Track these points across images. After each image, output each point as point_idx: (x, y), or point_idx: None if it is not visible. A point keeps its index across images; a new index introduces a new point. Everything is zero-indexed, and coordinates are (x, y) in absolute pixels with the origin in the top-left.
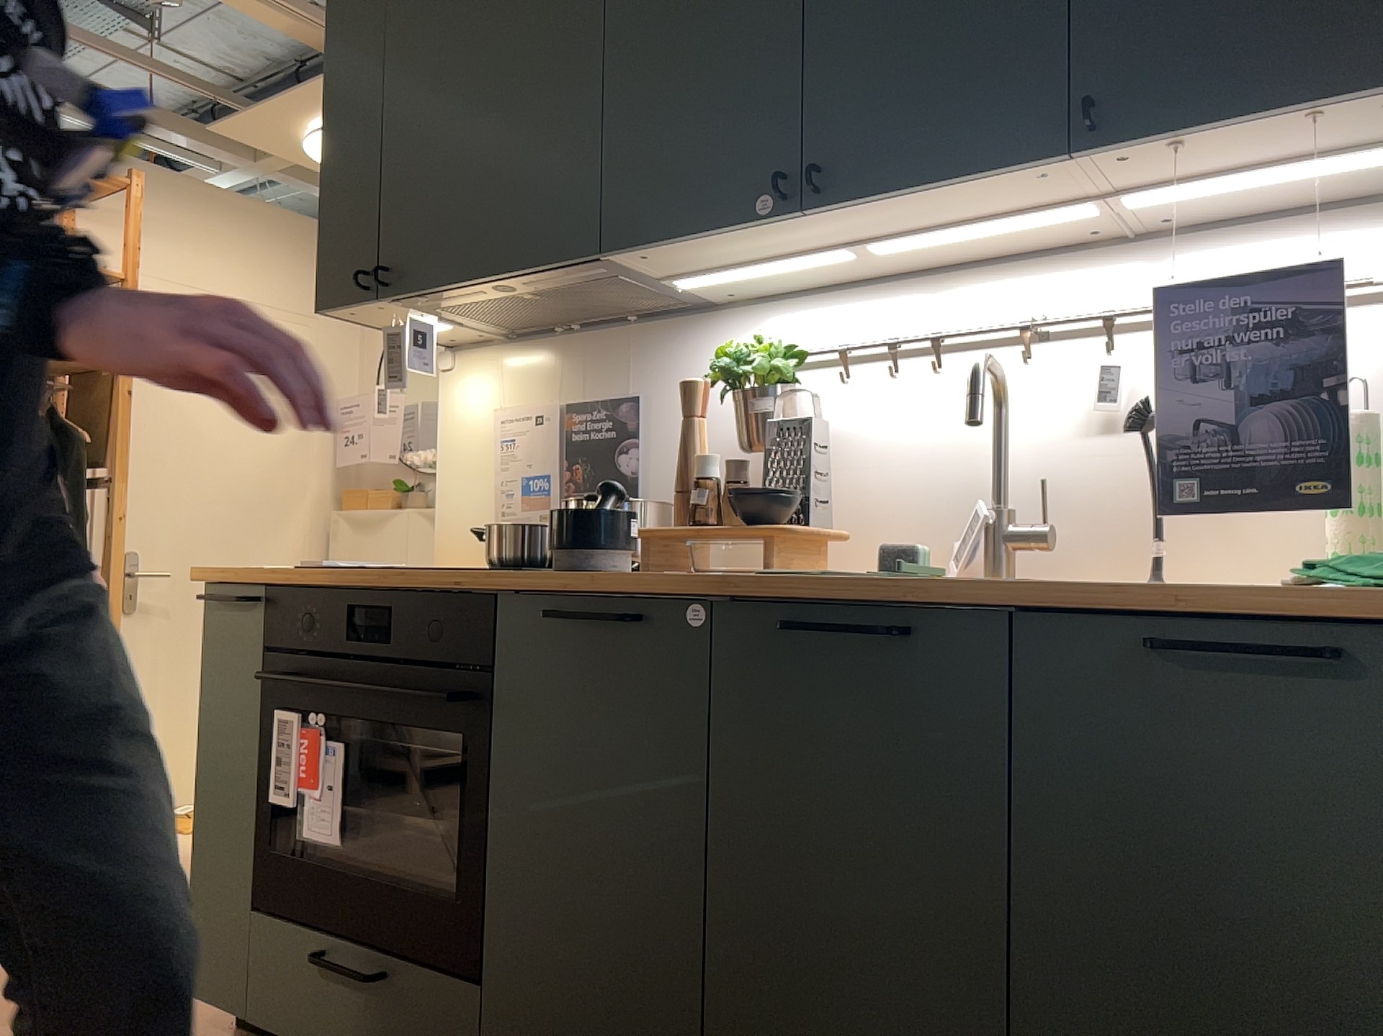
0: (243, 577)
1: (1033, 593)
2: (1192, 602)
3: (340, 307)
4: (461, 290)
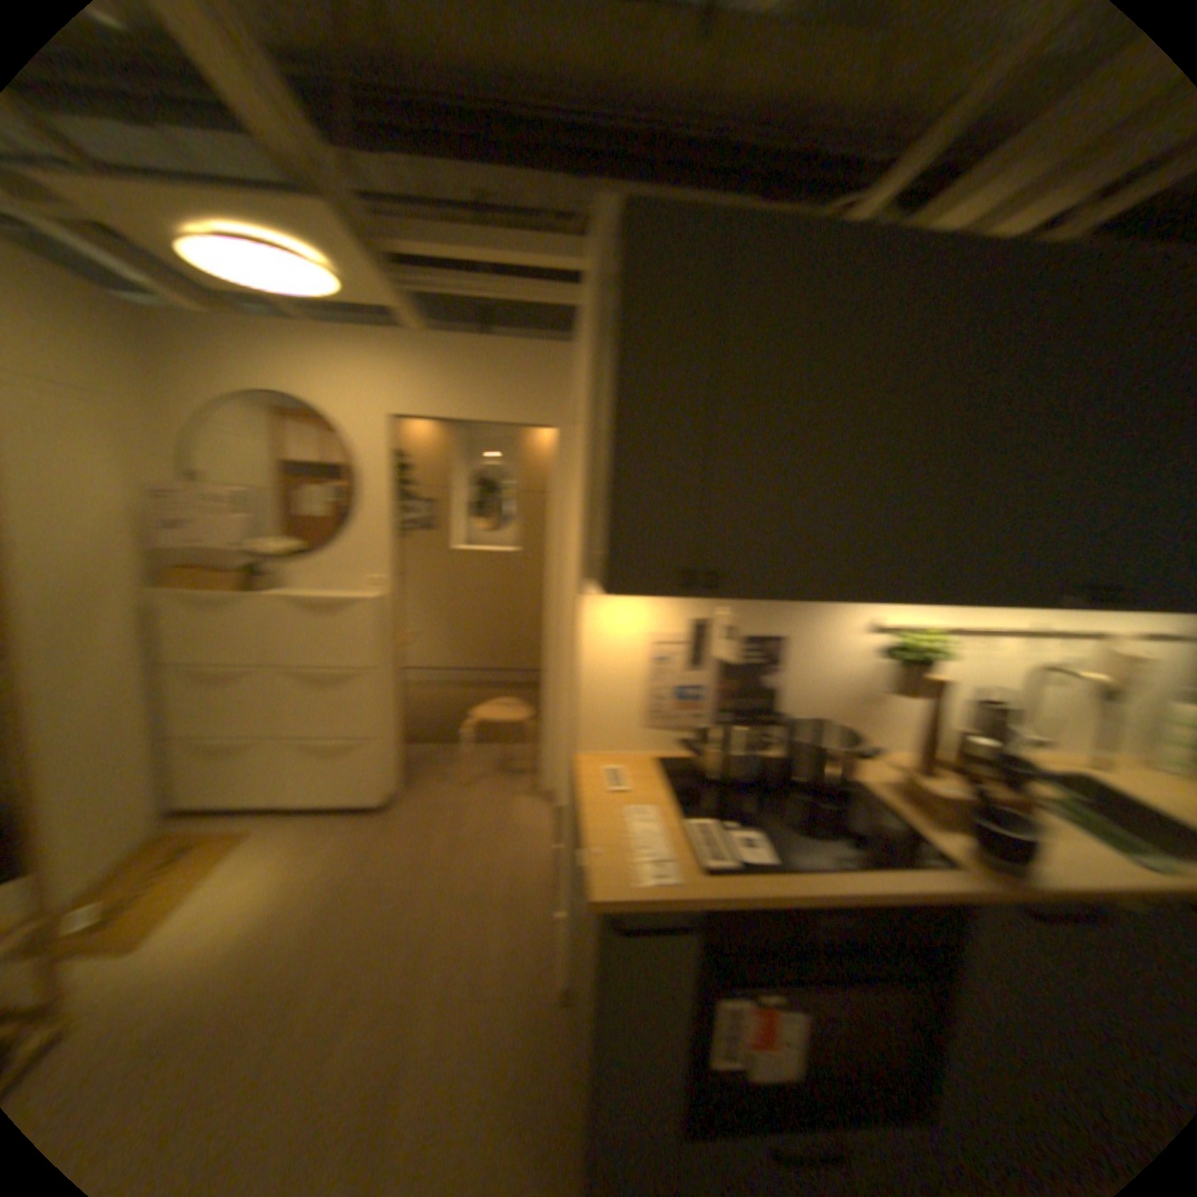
0: (683, 906)
1: None
2: None
3: (636, 591)
4: (786, 599)
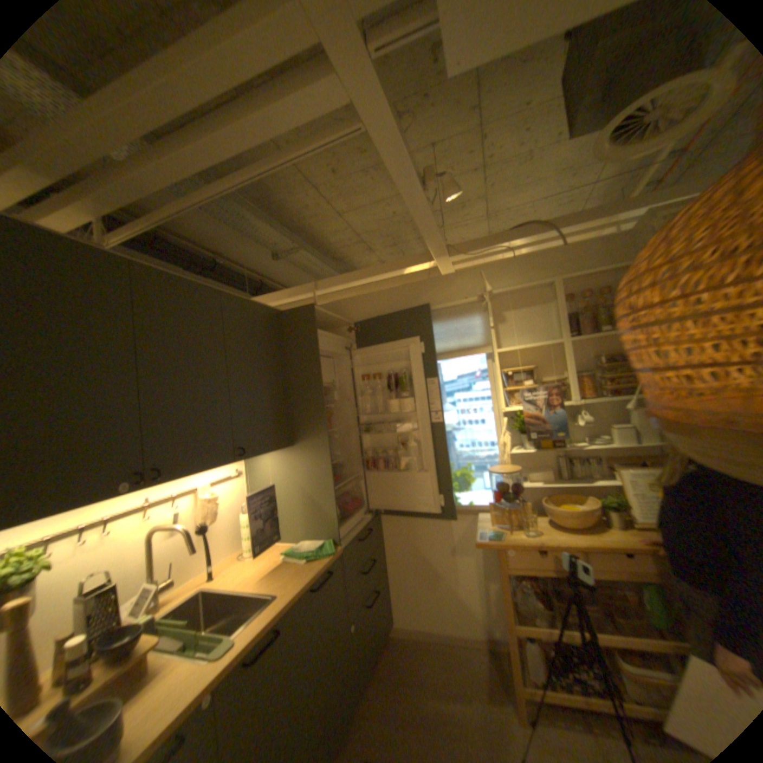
0: None
1: (298, 596)
2: (316, 577)
3: None
4: None
